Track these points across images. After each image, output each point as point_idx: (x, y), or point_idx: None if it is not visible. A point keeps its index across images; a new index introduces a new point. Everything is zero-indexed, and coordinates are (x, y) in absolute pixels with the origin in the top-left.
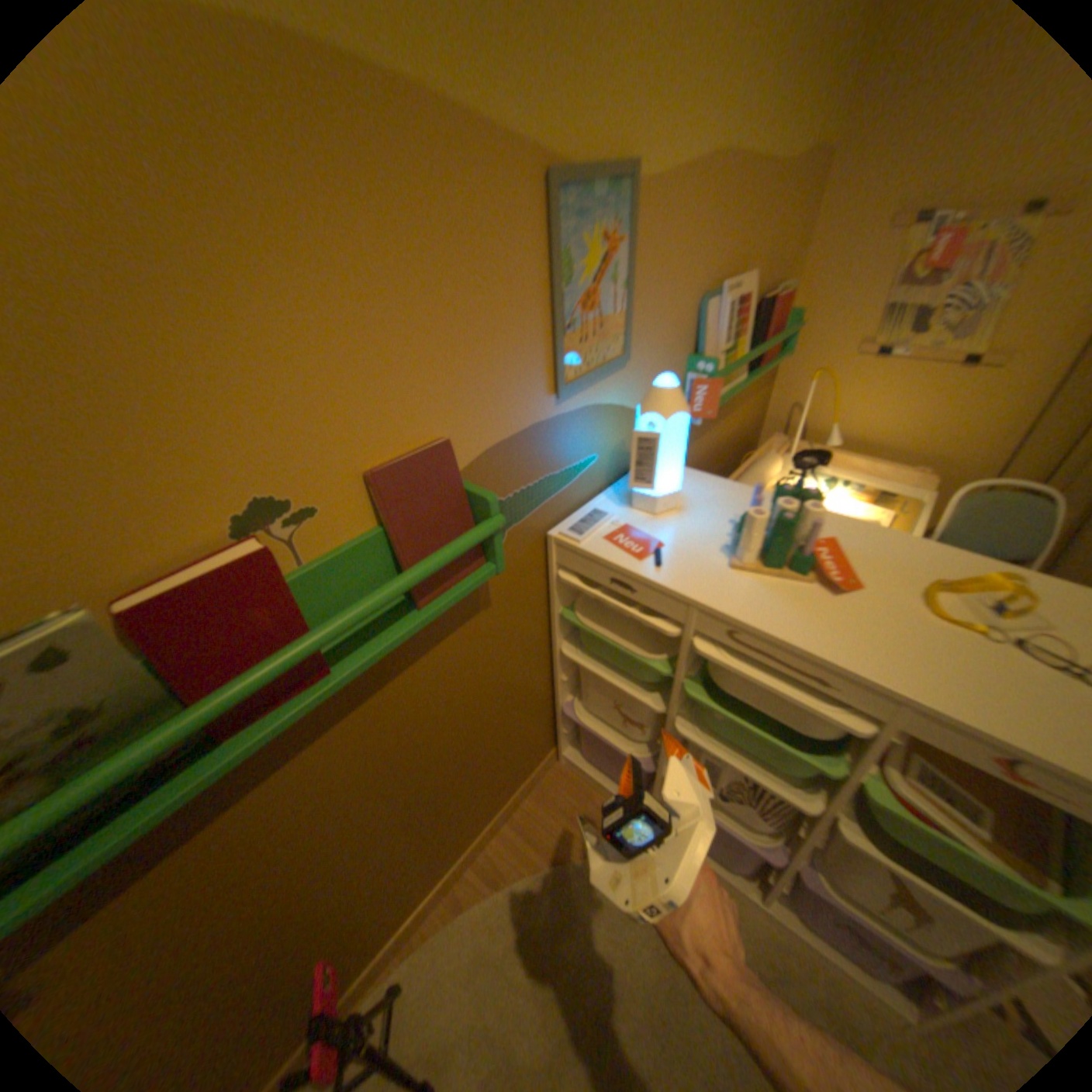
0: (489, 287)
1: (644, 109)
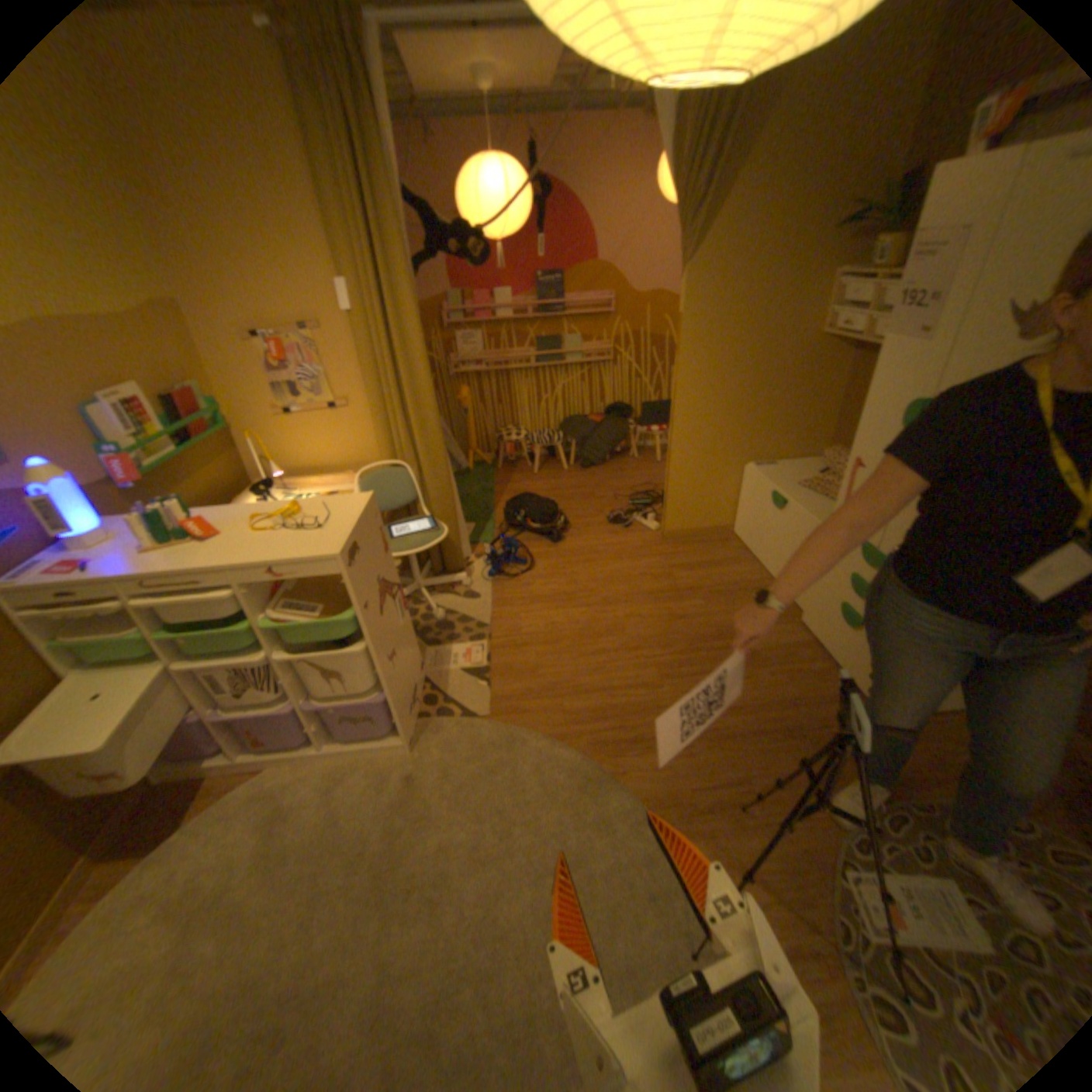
0: None
1: None
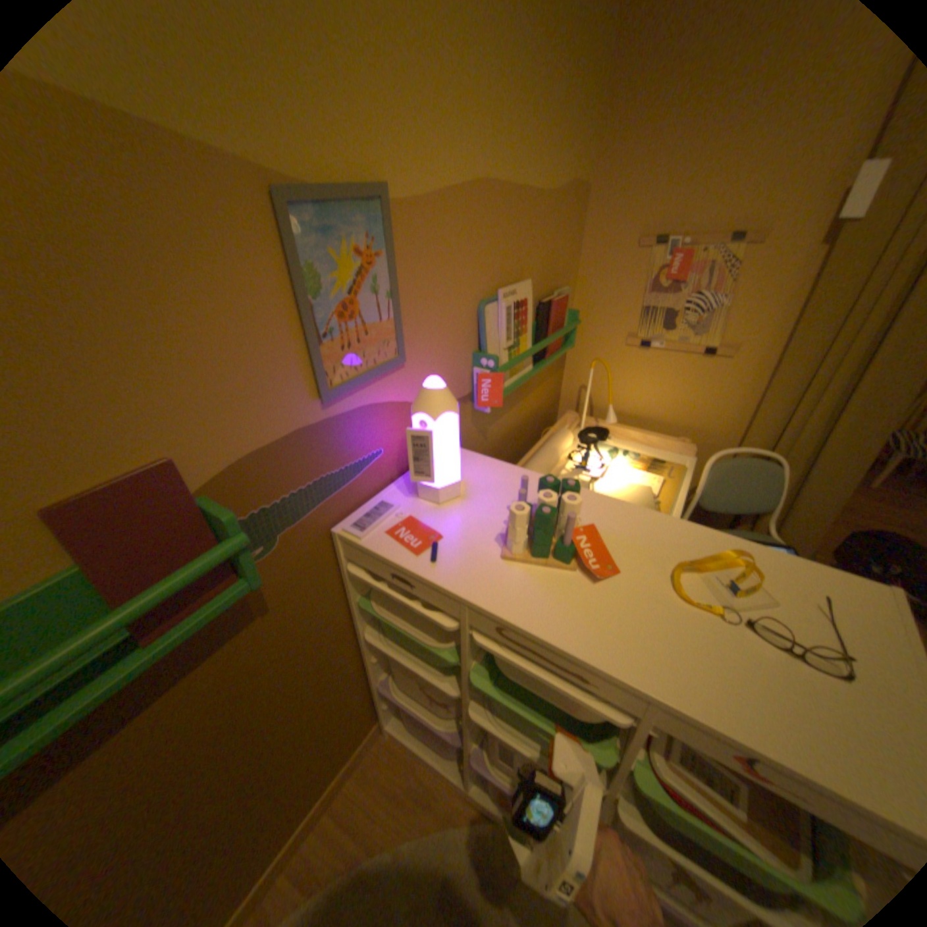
0: (209, 304)
1: (385, 142)
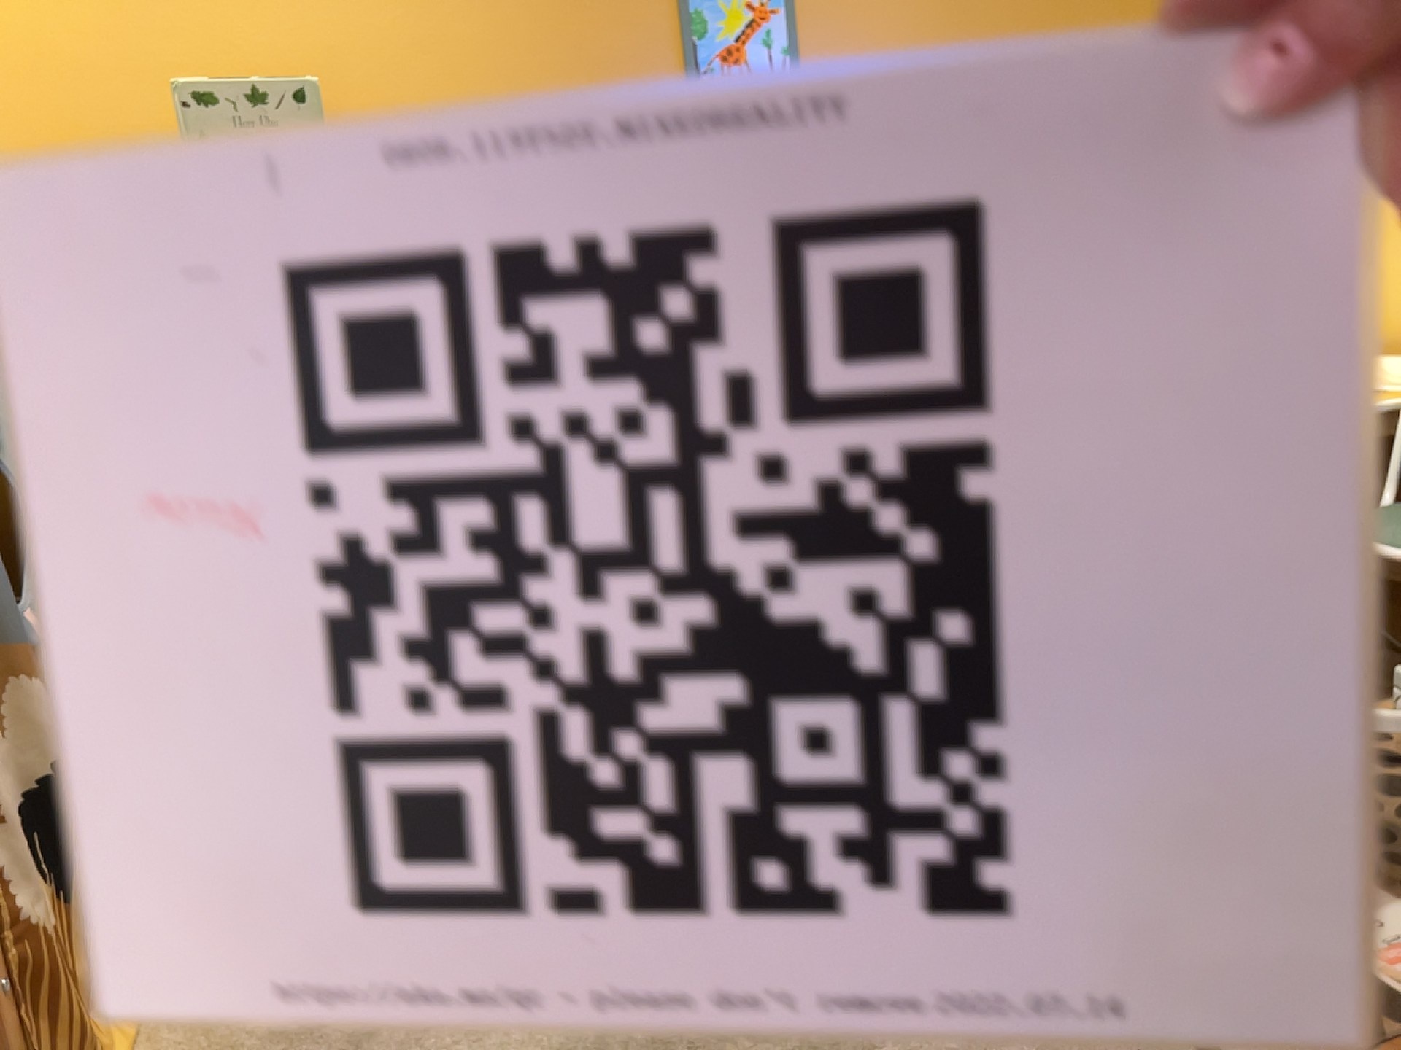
0: (613, 31)
1: None
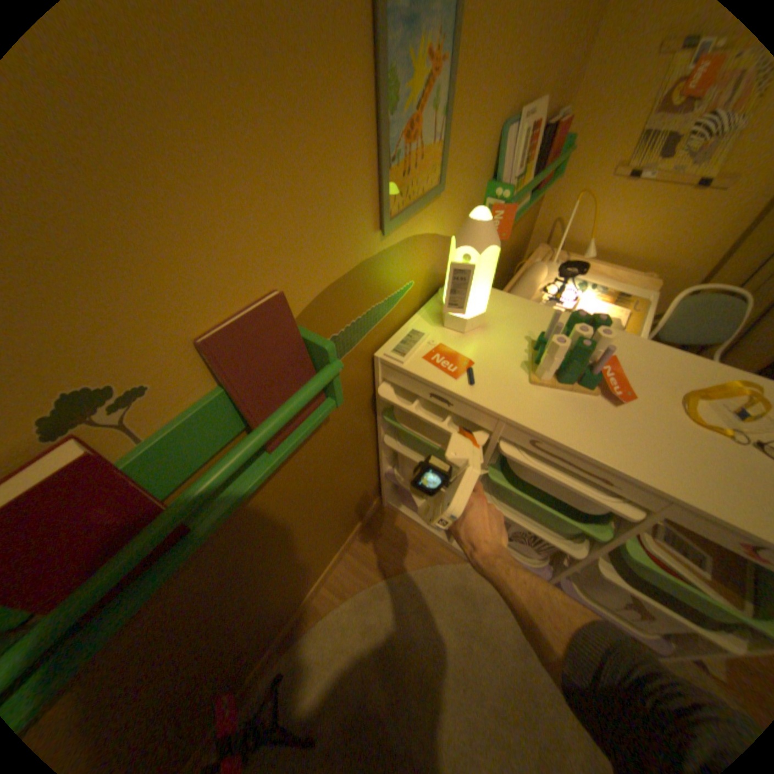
0: (313, 115)
1: None
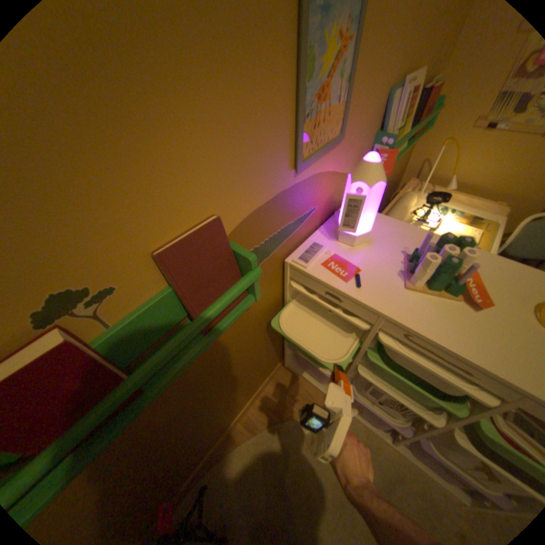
0: (248, 82)
1: None
